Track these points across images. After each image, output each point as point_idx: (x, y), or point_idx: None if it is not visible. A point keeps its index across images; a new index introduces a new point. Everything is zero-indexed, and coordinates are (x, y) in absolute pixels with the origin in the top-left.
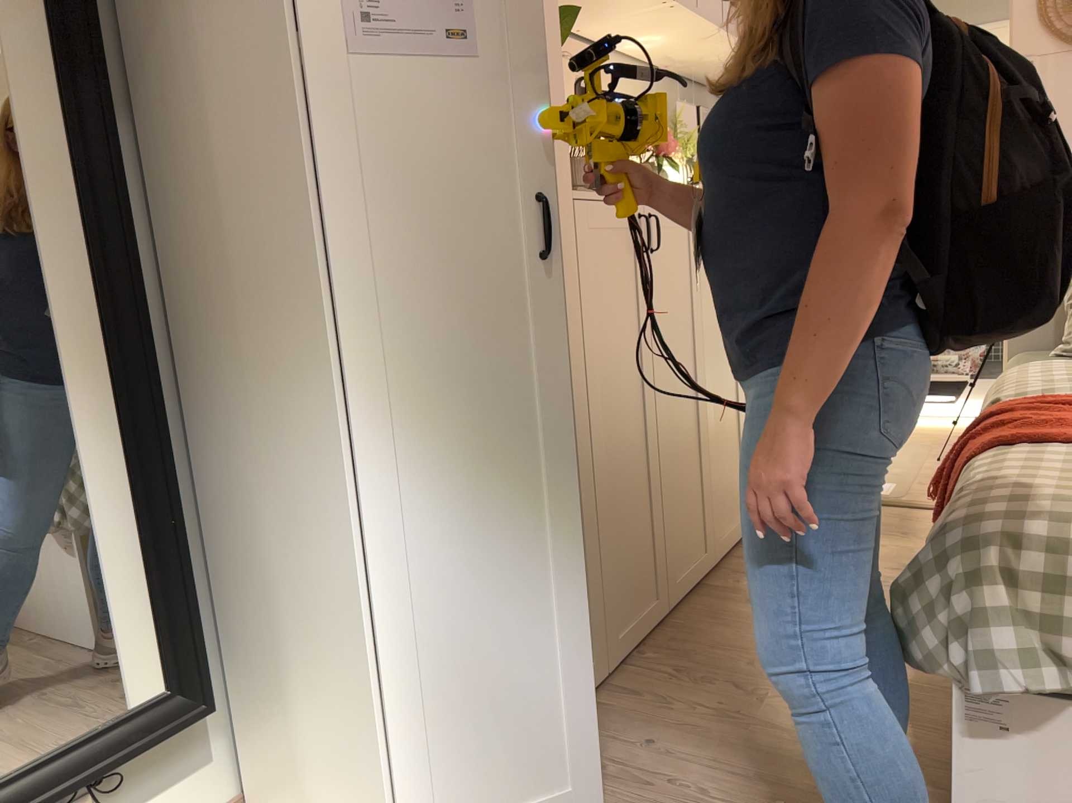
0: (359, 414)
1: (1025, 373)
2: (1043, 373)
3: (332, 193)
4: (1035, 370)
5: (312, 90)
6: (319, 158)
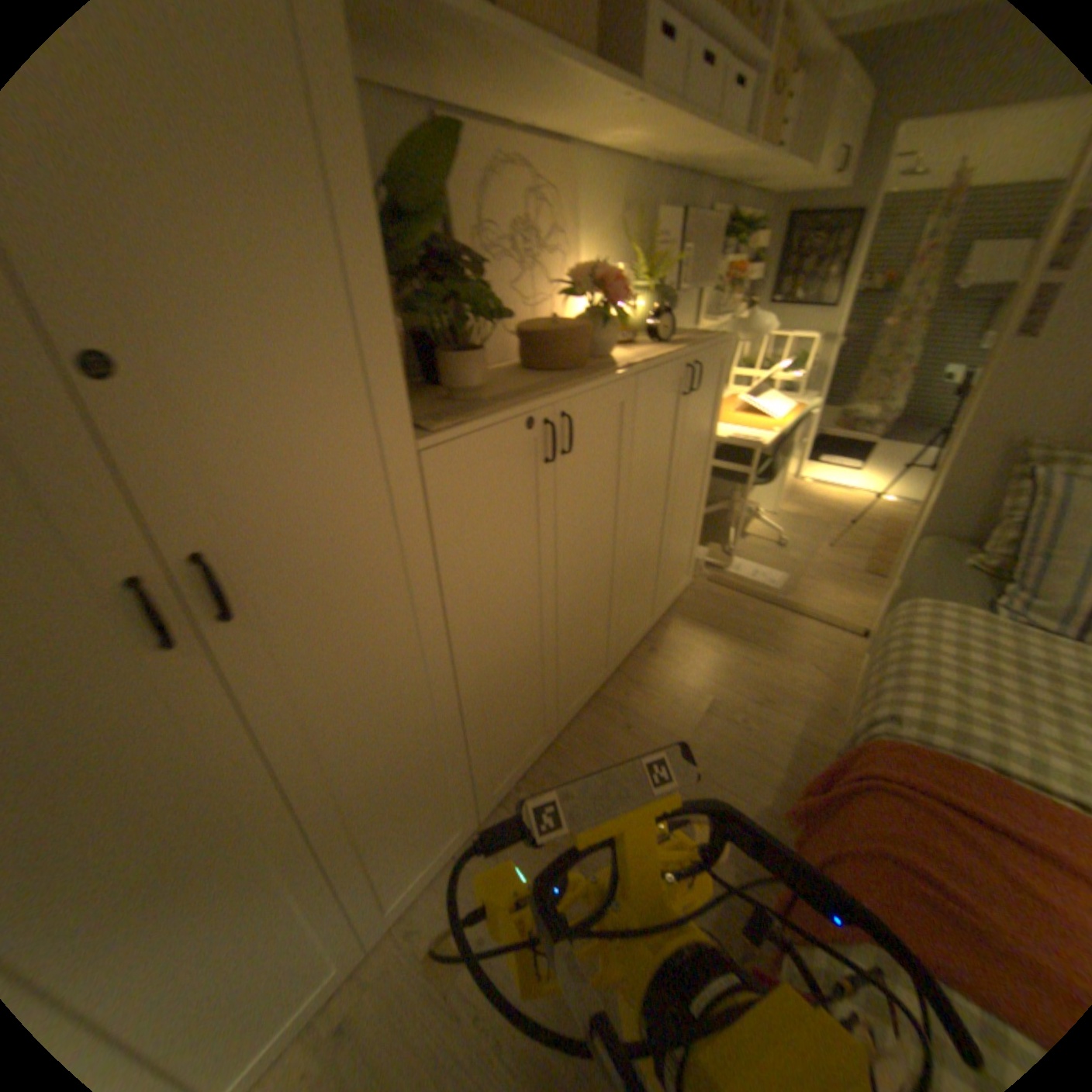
0: None
1: (944, 639)
2: (965, 649)
3: None
4: (955, 638)
5: None
6: None
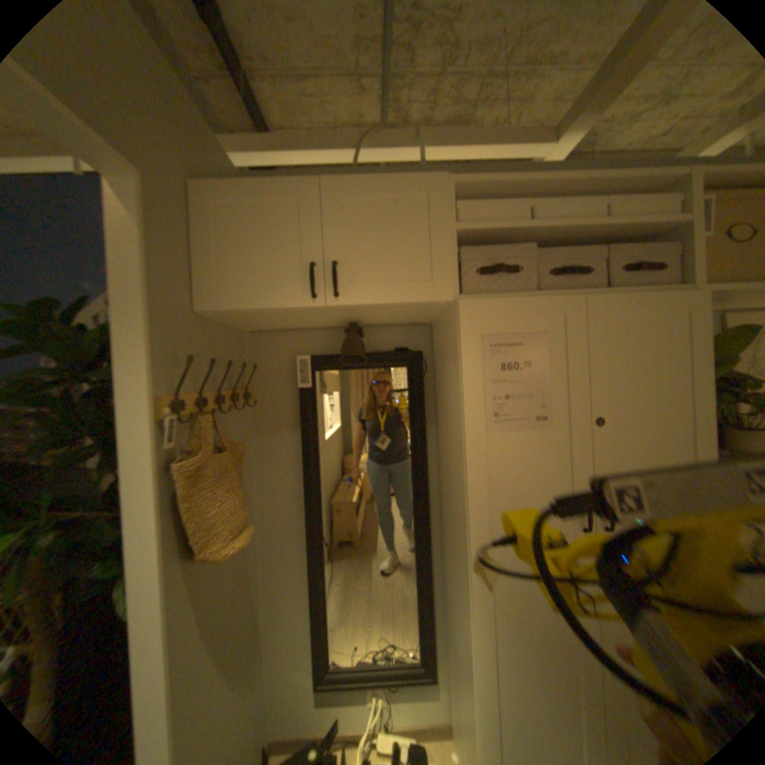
0: (481, 614)
1: None
2: None
3: (476, 501)
4: None
5: (467, 453)
6: (468, 485)
